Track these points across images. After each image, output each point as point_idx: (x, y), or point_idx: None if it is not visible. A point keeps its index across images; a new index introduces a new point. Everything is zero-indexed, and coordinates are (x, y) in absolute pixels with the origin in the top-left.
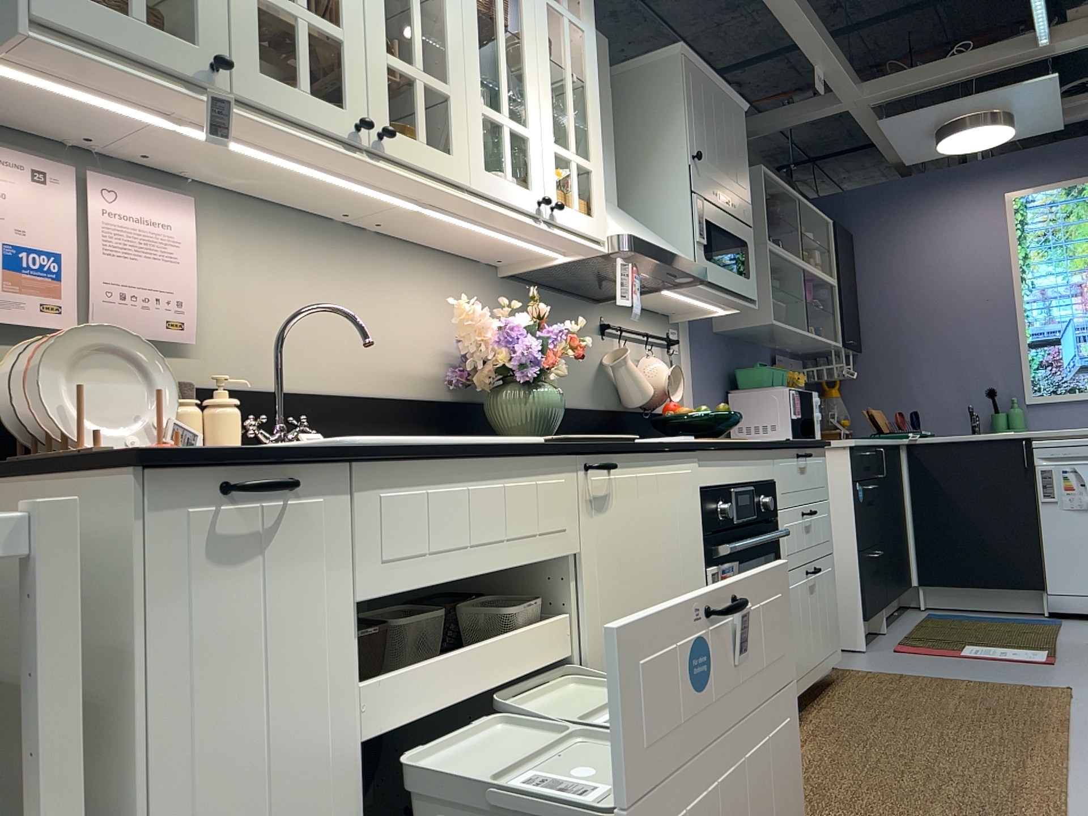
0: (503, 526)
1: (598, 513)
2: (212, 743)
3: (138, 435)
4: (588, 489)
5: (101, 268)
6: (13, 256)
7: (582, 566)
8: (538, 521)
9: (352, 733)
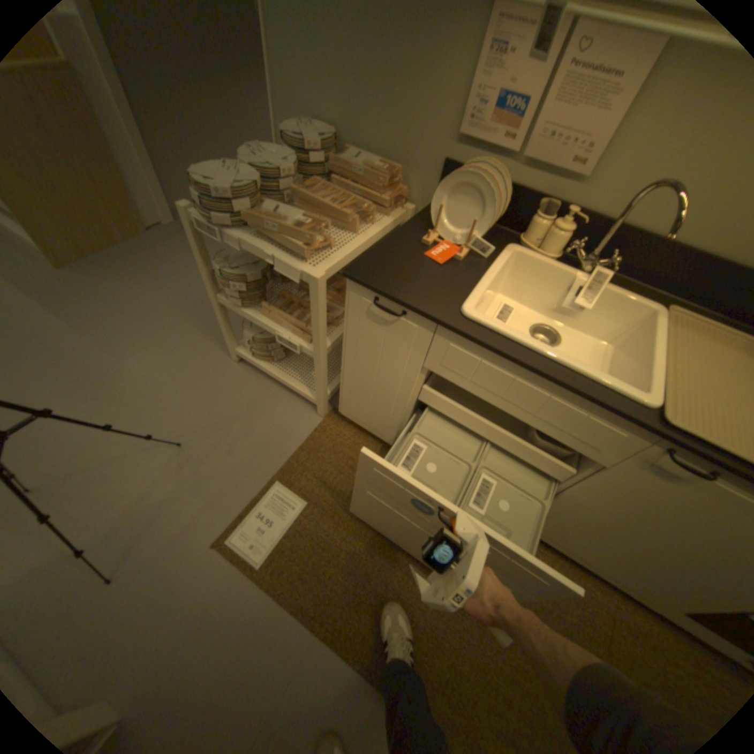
0: (538, 410)
1: (658, 475)
2: (363, 360)
3: (474, 233)
4: (658, 459)
5: (548, 109)
6: (502, 97)
7: (603, 473)
8: (575, 430)
9: (410, 396)
